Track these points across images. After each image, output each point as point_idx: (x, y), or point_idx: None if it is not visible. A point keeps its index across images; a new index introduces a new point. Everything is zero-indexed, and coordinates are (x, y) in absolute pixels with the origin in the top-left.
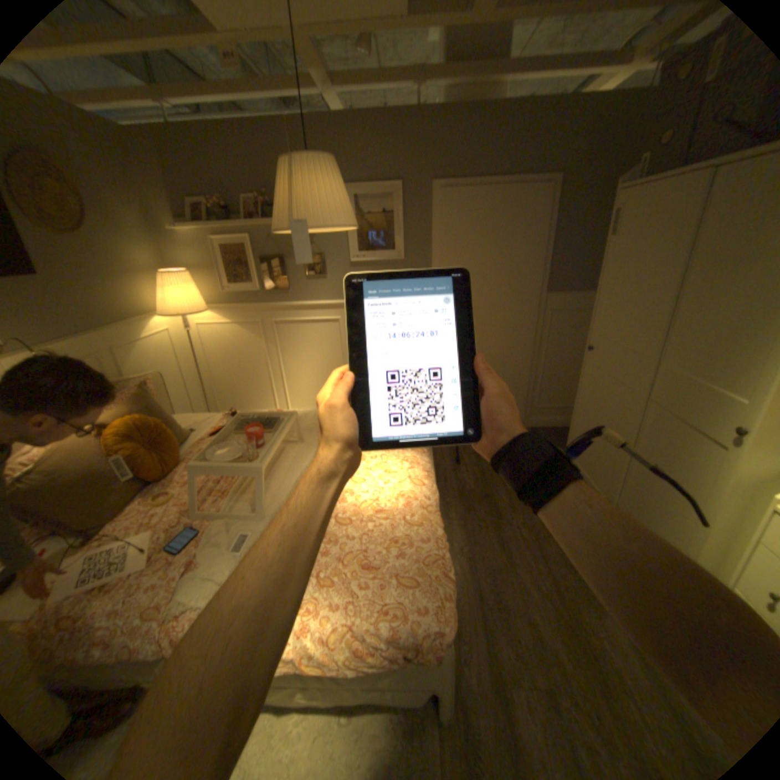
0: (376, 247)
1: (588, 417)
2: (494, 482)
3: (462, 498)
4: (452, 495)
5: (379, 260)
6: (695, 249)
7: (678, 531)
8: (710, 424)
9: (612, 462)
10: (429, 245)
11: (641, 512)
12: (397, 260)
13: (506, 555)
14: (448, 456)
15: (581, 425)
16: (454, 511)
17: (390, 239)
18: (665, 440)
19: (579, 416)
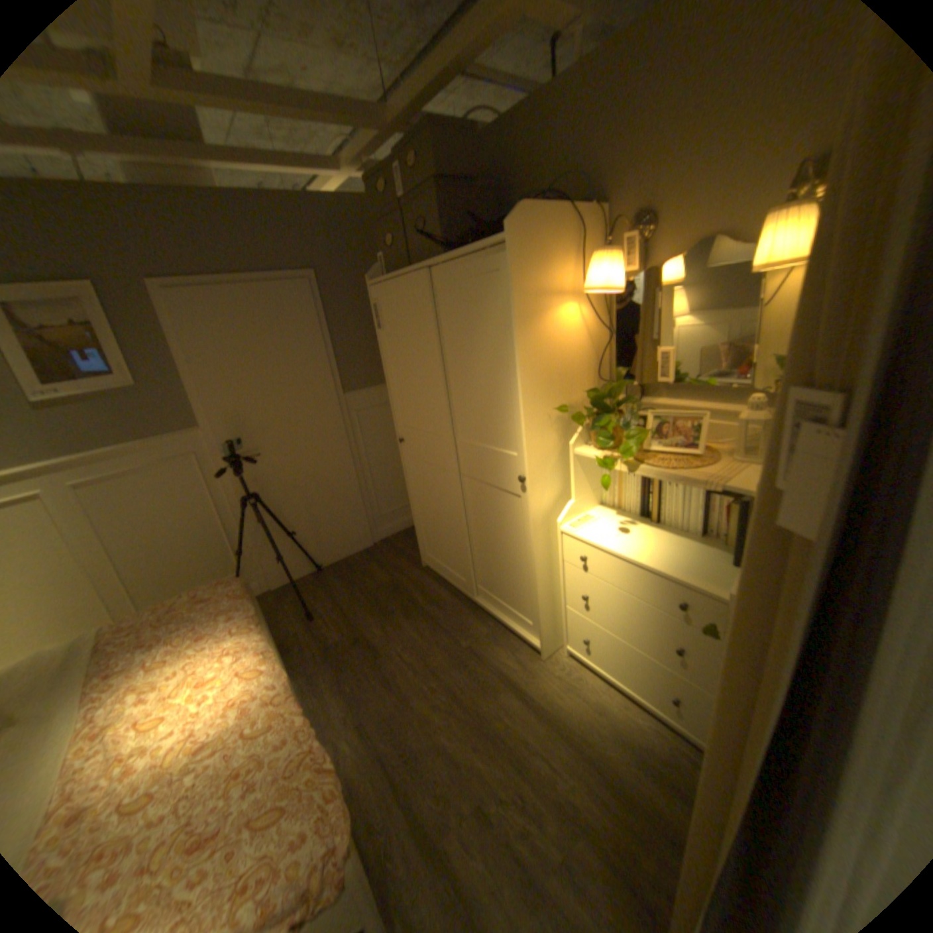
0: (77, 374)
1: (424, 508)
2: (358, 620)
3: (326, 660)
4: (313, 663)
5: (88, 391)
6: (441, 337)
7: (519, 582)
8: (503, 481)
9: (456, 544)
10: (170, 360)
11: (491, 579)
12: (124, 387)
13: (393, 696)
14: (295, 617)
15: (422, 519)
16: (320, 682)
17: (100, 360)
18: (483, 507)
19: (417, 511)
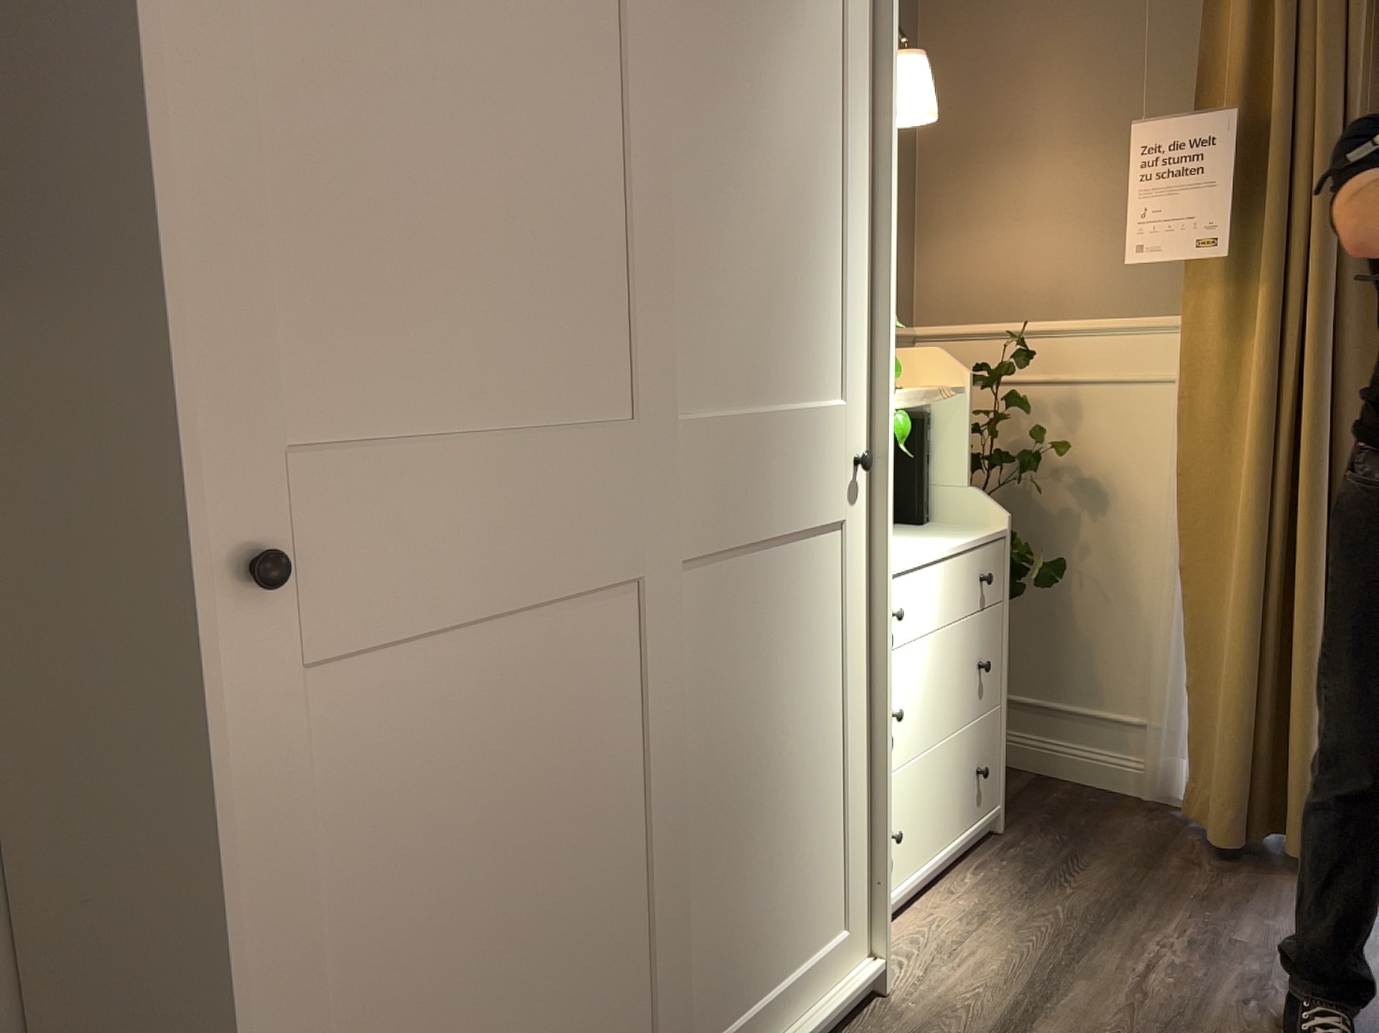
0: None
1: (399, 972)
2: None
3: None
4: None
5: None
6: None
7: (822, 823)
8: (814, 495)
9: (630, 946)
10: None
11: (742, 938)
12: None
13: None
14: None
15: None
16: None
17: None
18: (739, 645)
19: None
